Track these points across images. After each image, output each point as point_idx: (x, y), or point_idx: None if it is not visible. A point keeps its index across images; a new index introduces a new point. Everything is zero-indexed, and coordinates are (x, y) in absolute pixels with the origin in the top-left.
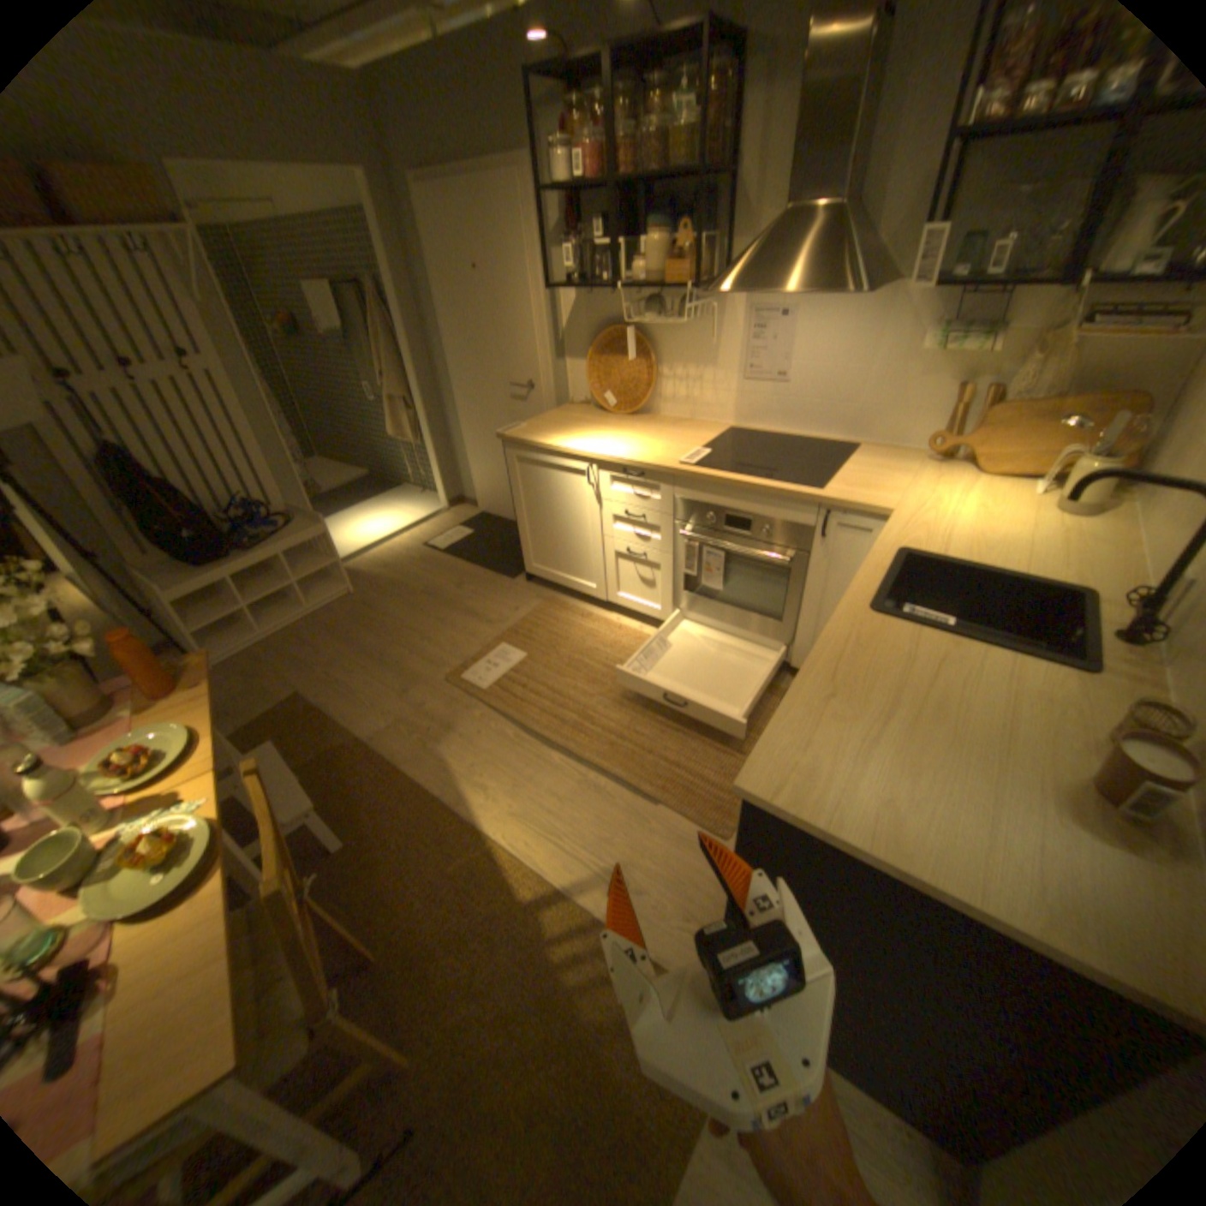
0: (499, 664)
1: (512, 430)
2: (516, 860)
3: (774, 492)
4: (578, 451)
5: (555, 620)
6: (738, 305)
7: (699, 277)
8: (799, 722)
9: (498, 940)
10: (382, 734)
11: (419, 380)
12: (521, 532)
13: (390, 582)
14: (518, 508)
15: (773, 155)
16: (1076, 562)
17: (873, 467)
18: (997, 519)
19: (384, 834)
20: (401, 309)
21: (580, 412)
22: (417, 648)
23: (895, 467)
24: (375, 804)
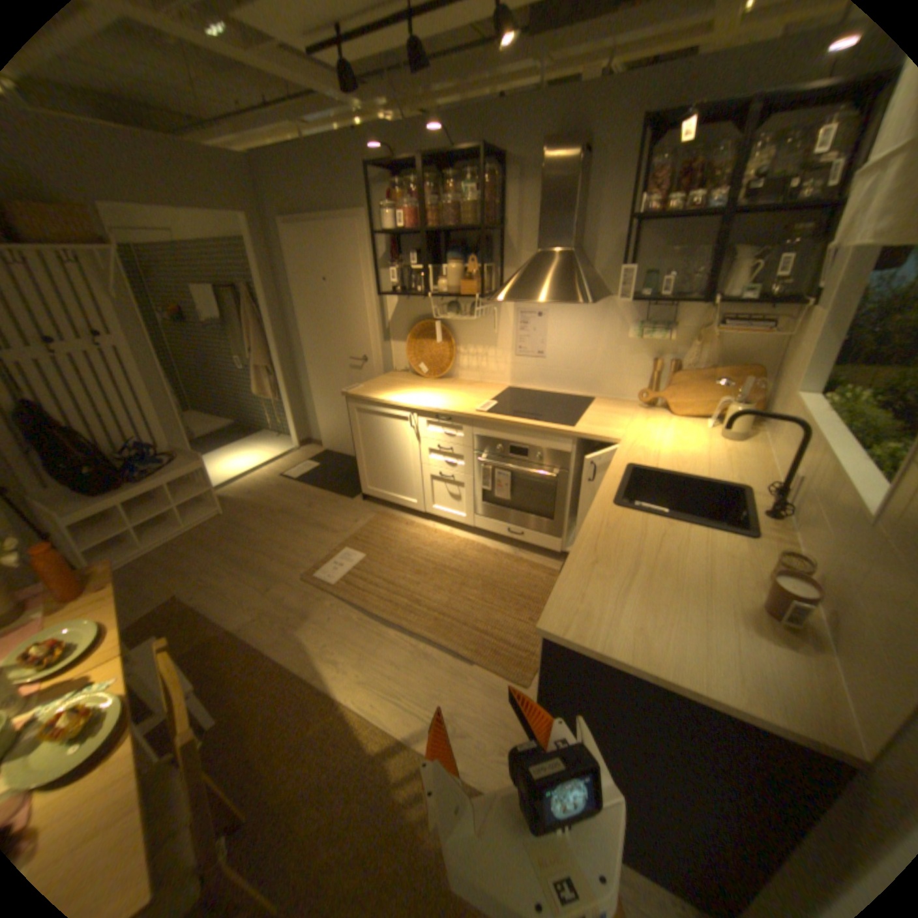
0: (344, 564)
1: (353, 390)
2: (363, 720)
3: (542, 430)
4: (403, 404)
5: (386, 528)
6: (509, 309)
7: (482, 291)
8: (575, 583)
9: (352, 790)
10: (249, 626)
11: (280, 355)
12: (359, 463)
13: (254, 505)
14: (357, 445)
15: (526, 221)
16: (736, 470)
17: (605, 412)
18: (686, 444)
19: (252, 710)
20: (268, 306)
21: (402, 377)
22: (277, 555)
23: (619, 412)
24: (244, 685)
